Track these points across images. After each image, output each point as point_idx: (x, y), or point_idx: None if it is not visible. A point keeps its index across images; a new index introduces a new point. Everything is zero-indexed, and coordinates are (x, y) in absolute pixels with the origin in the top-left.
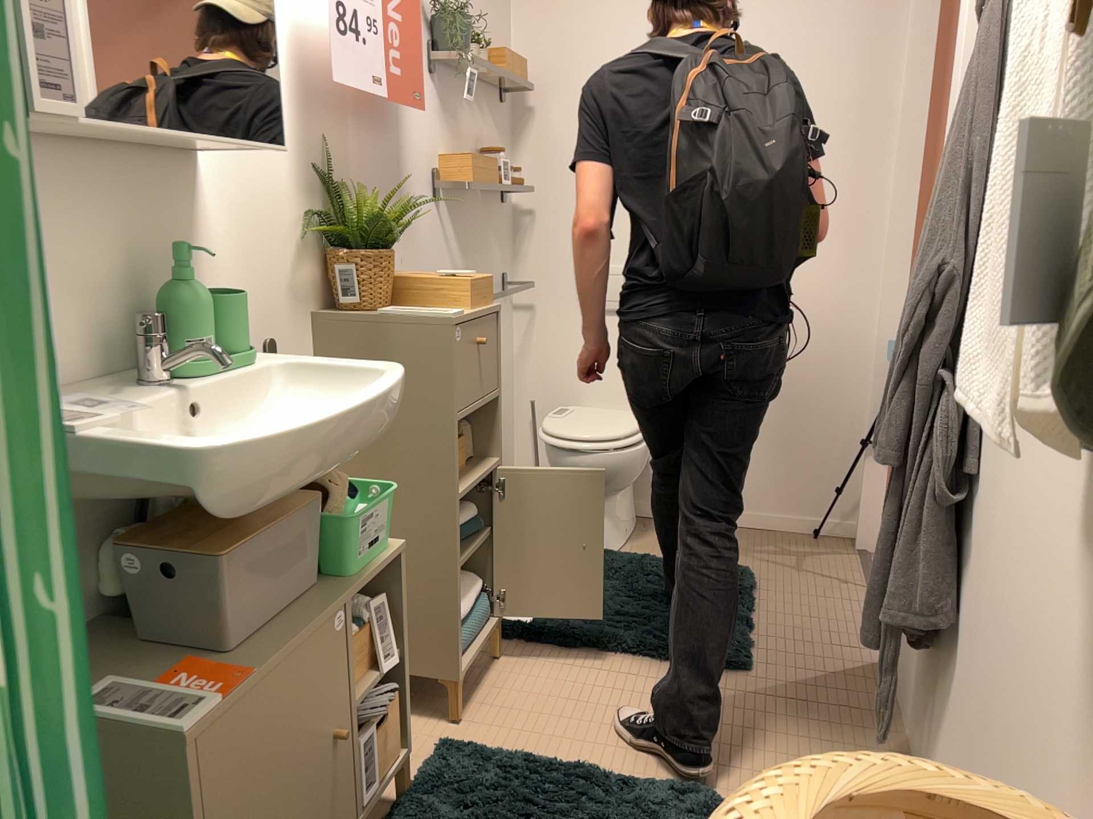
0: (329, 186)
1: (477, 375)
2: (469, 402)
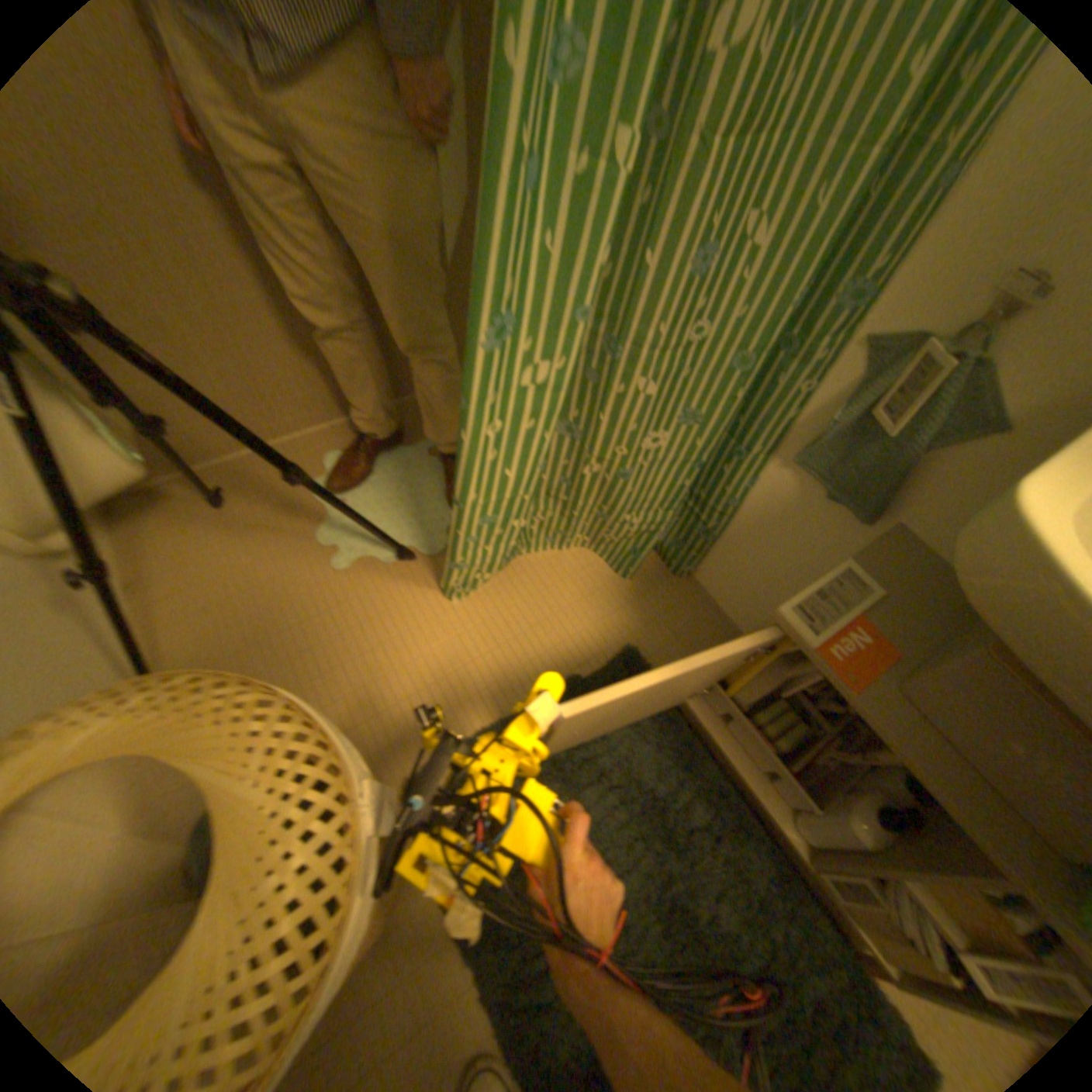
0: None
1: None
2: None
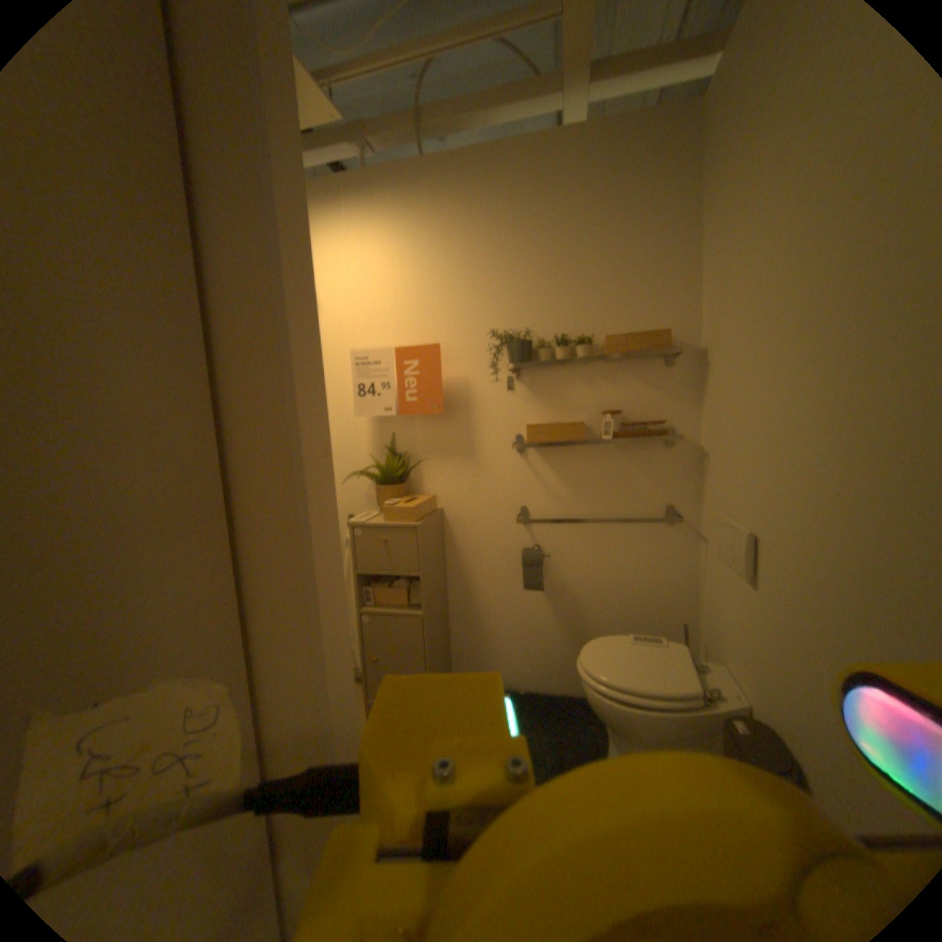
0: (396, 452)
1: (384, 556)
2: (373, 567)
